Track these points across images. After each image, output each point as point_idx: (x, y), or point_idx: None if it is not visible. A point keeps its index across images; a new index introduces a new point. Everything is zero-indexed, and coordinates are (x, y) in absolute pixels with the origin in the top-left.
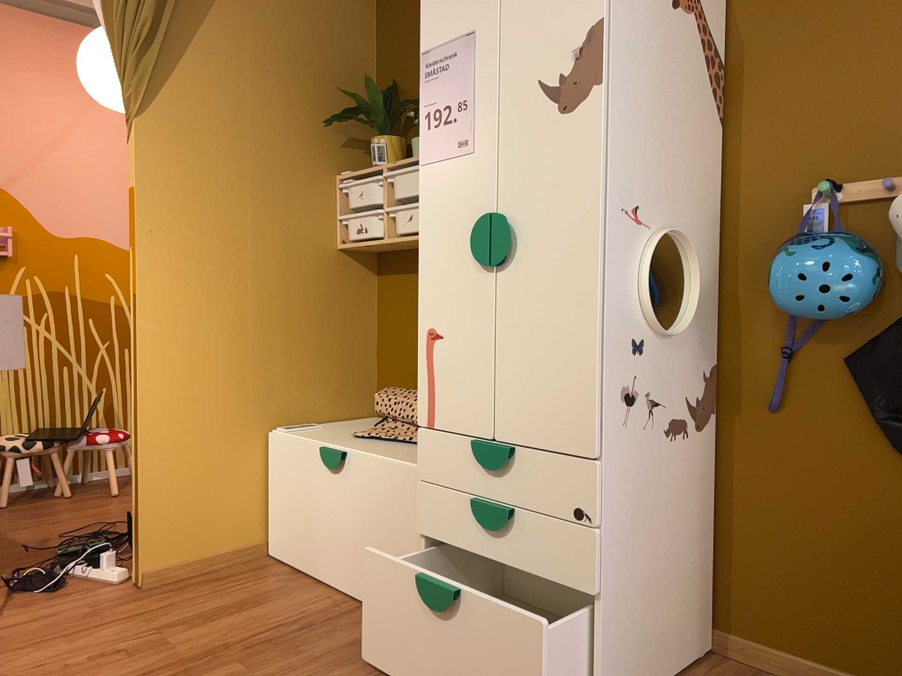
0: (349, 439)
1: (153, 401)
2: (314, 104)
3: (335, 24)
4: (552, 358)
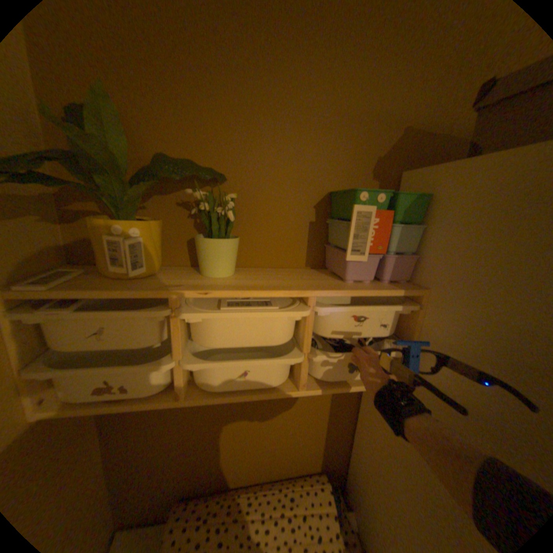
0: None
1: None
2: None
3: None
4: None
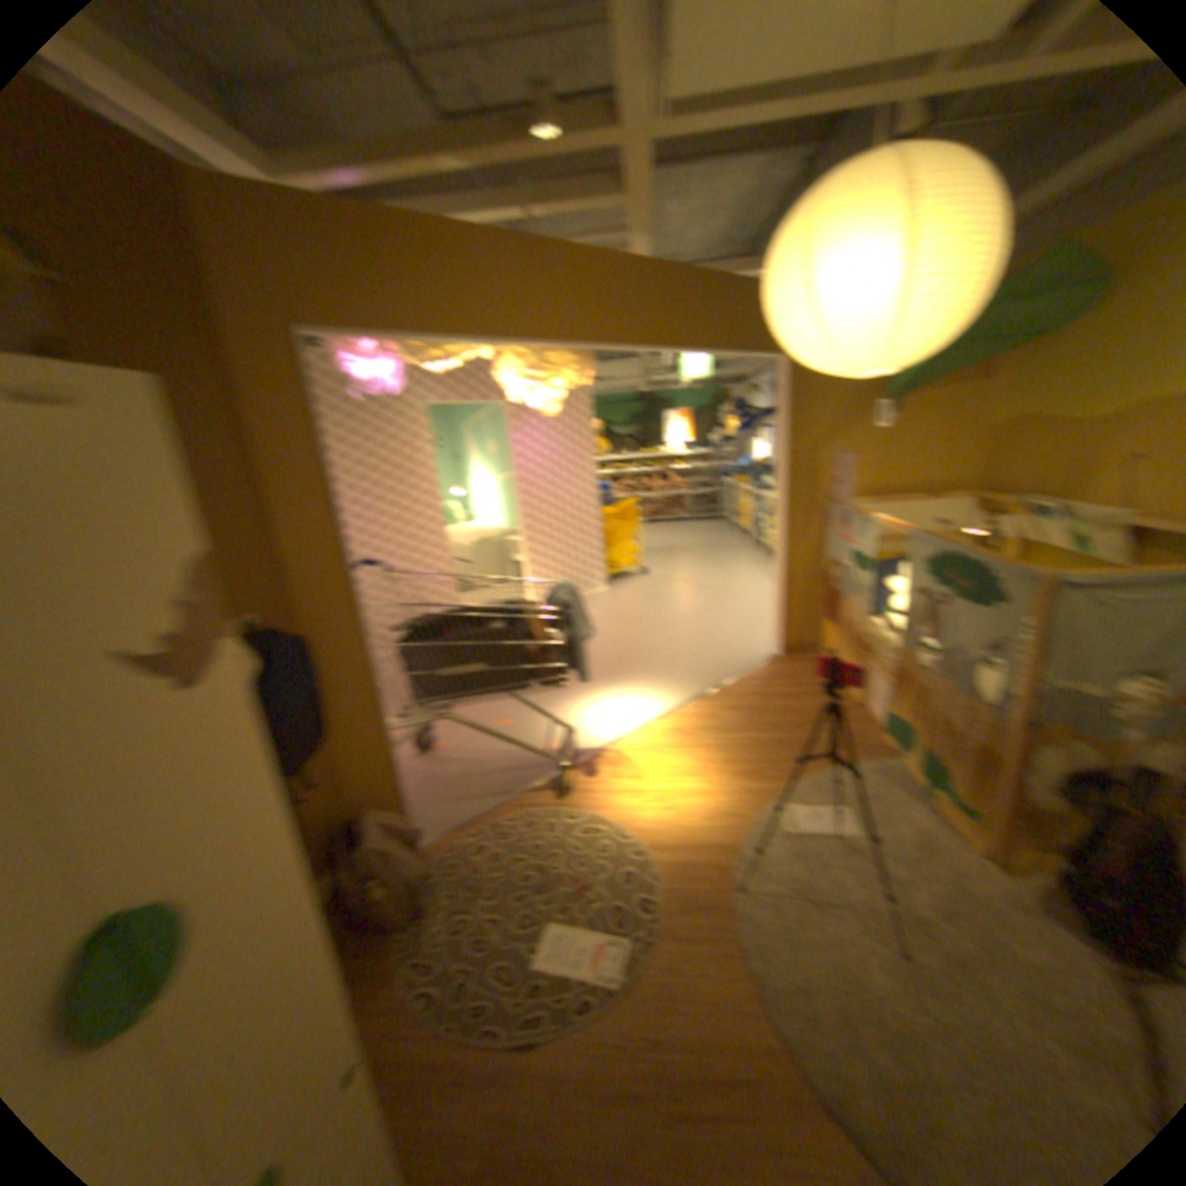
0: None
1: None
2: None
3: None
4: (283, 990)
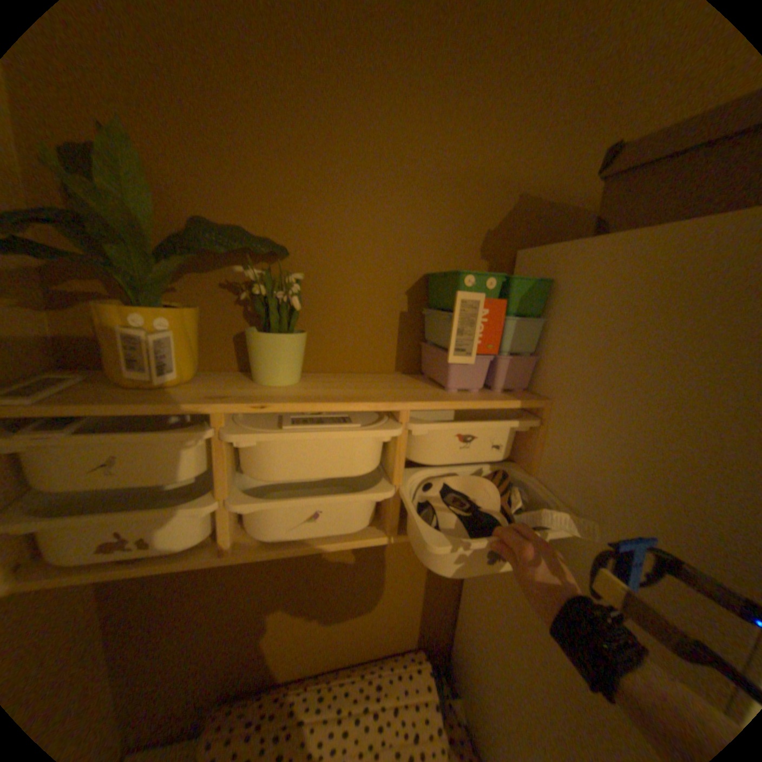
0: None
1: None
2: None
3: None
4: None
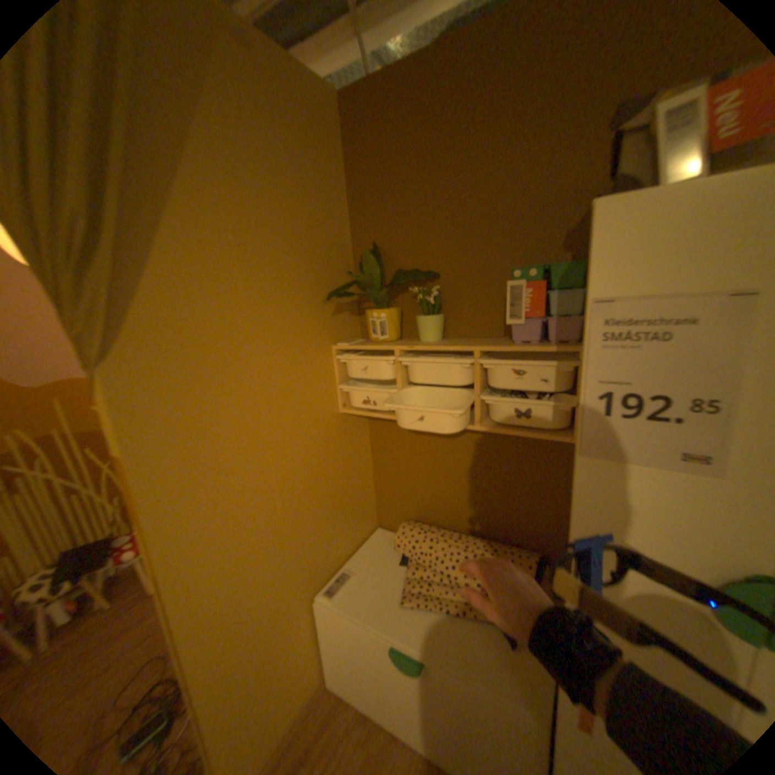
0: (405, 618)
1: (207, 666)
2: (304, 278)
3: (311, 182)
4: None
